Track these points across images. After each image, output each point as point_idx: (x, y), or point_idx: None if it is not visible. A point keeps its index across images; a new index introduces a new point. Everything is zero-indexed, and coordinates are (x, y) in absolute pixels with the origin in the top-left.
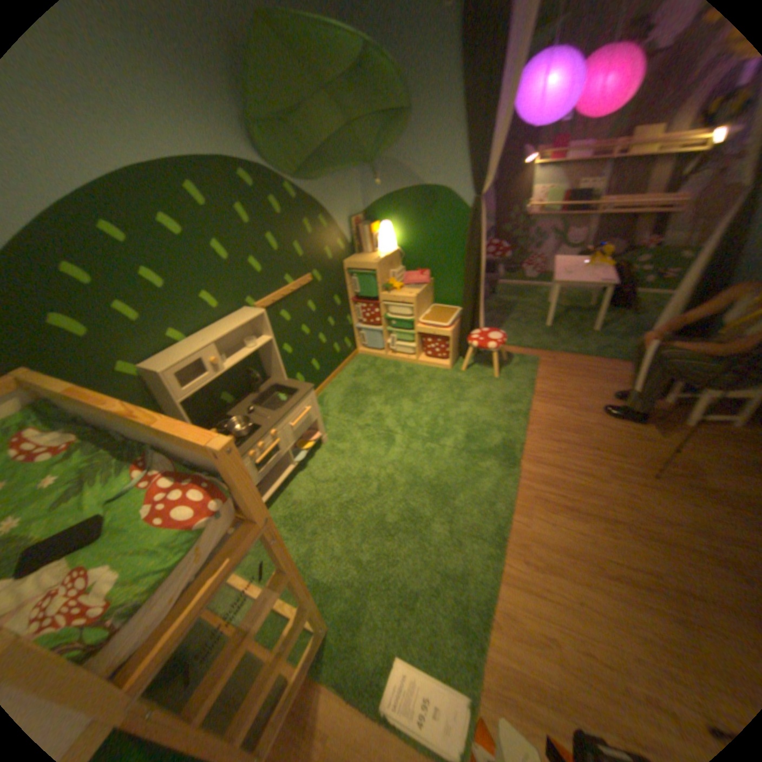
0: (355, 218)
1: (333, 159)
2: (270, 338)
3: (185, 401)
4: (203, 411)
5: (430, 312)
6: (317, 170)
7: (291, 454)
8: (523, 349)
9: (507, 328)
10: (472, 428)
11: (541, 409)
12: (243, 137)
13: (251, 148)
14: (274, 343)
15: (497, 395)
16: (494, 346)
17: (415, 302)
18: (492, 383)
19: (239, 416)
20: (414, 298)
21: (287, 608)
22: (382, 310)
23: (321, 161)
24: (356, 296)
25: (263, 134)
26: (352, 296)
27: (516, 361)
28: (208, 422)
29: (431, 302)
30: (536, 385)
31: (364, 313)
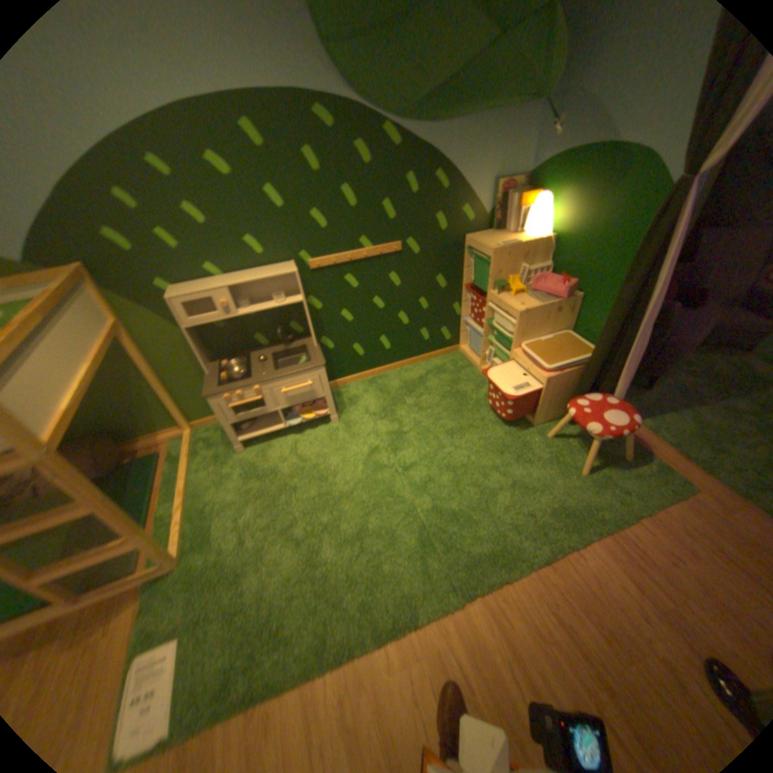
0: (507, 180)
1: (477, 91)
2: (301, 299)
3: (214, 328)
4: (233, 342)
5: (550, 339)
6: (446, 108)
7: (281, 414)
8: (687, 463)
9: (700, 416)
10: (471, 513)
11: (595, 563)
12: (328, 63)
13: (339, 77)
14: (305, 306)
15: (553, 498)
16: (596, 431)
17: (518, 318)
18: (567, 478)
19: (244, 360)
20: (519, 313)
21: (176, 529)
22: (487, 312)
23: (455, 94)
24: (468, 284)
25: (349, 58)
26: (466, 281)
27: (647, 473)
28: (237, 352)
29: (567, 327)
30: (635, 526)
31: (471, 307)
